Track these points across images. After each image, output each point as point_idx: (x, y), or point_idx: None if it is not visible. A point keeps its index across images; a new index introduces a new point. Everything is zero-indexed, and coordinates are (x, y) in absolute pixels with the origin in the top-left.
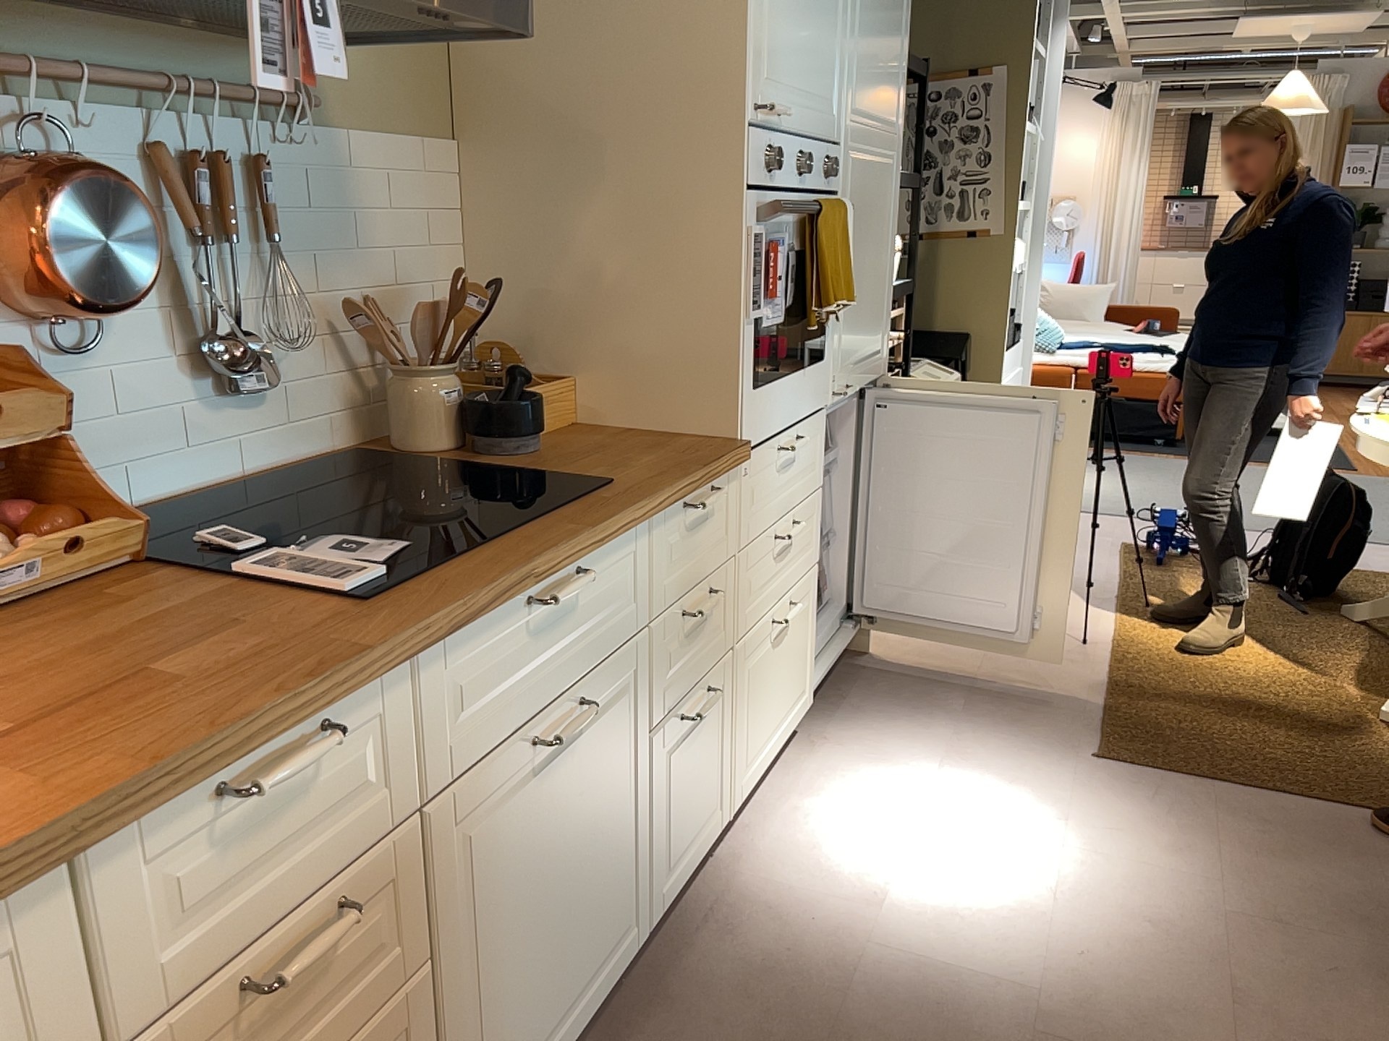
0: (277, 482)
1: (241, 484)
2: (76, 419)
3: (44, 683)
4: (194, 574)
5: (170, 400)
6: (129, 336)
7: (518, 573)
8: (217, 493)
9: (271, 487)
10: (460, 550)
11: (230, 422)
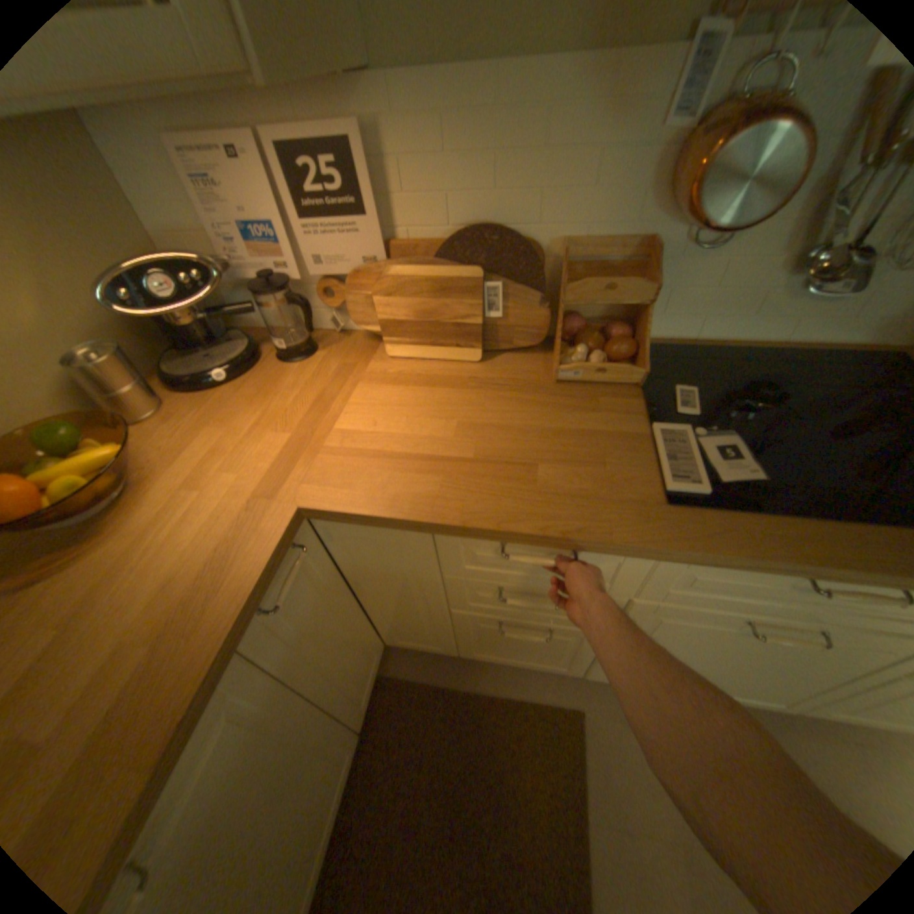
0: (805, 354)
1: (780, 345)
2: (690, 282)
3: (513, 440)
4: (648, 410)
5: (762, 283)
6: (758, 235)
7: (810, 565)
8: (758, 345)
9: (797, 355)
10: (801, 510)
11: (801, 305)
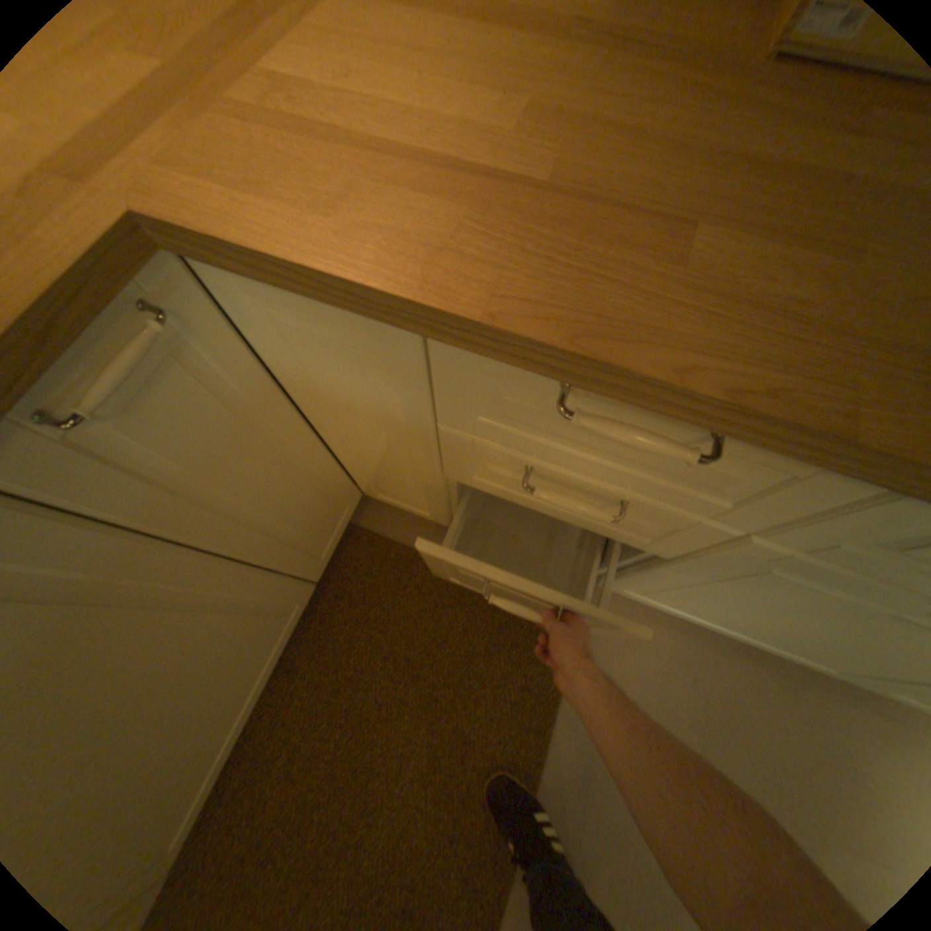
0: None
1: None
2: None
3: (653, 158)
4: None
5: None
6: None
7: None
8: None
9: None
10: None
11: None
